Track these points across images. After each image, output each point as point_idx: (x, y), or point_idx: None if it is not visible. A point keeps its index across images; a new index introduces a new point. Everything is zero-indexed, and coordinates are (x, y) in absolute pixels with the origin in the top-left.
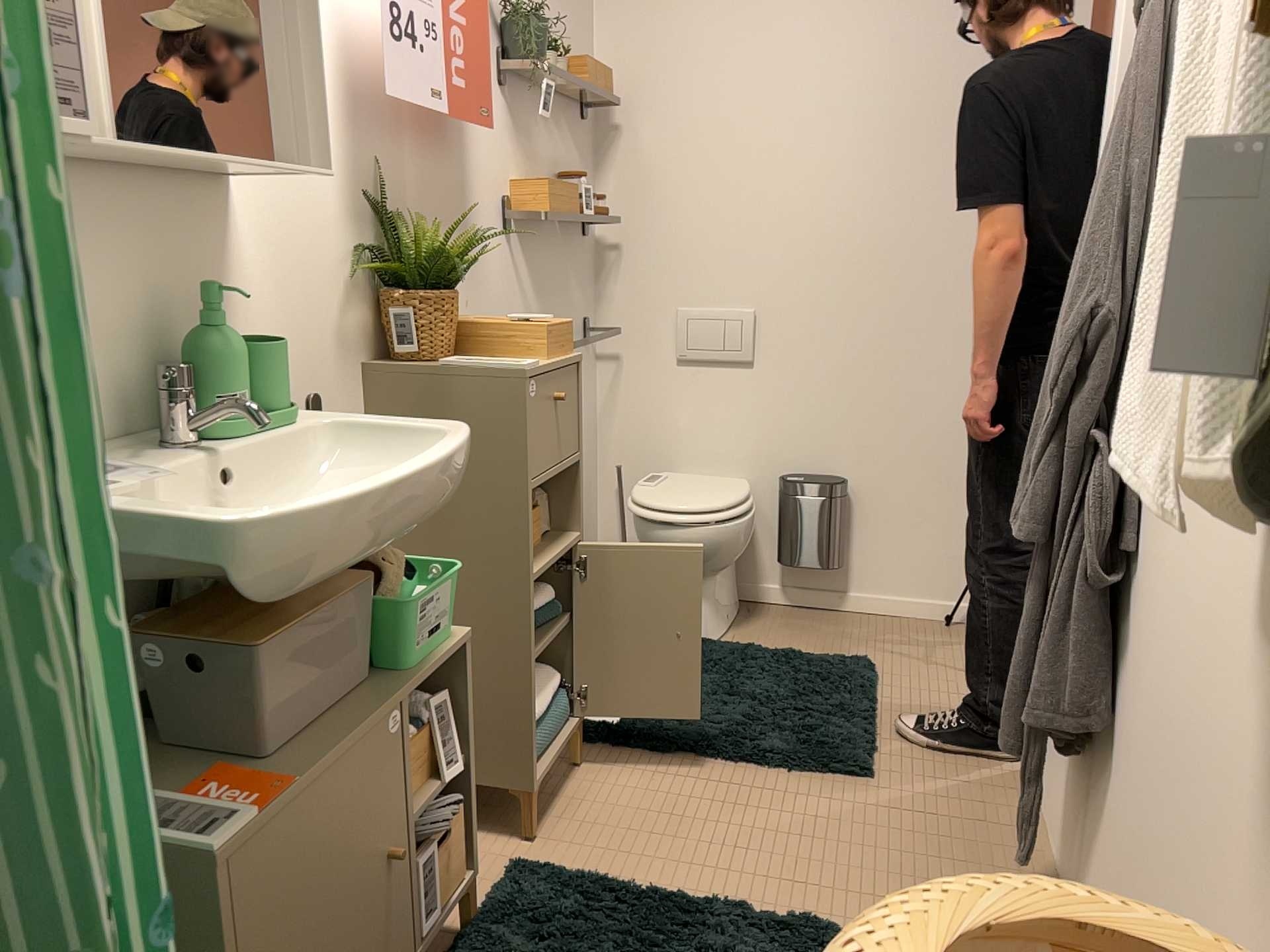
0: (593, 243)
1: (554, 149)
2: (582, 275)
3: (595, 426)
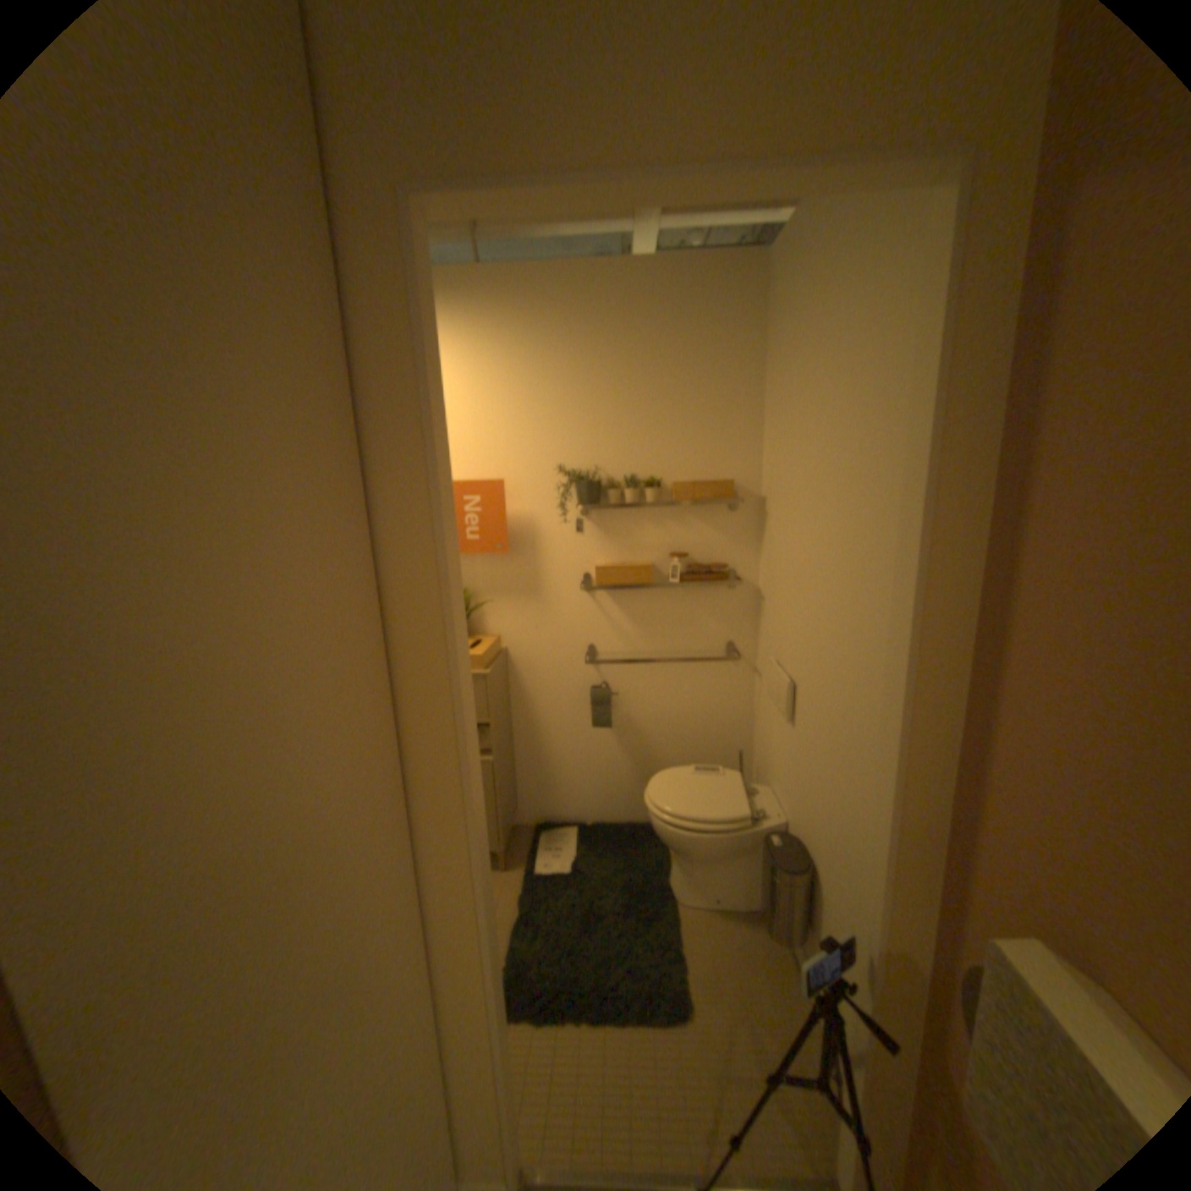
0: (748, 587)
1: (665, 532)
2: (720, 610)
3: (744, 714)
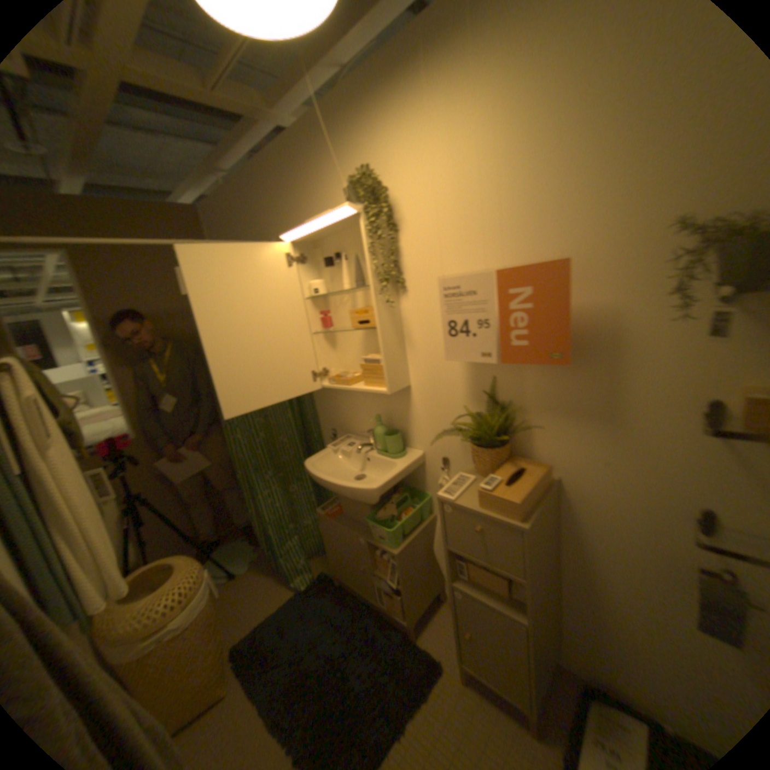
0: None
1: None
2: None
3: None
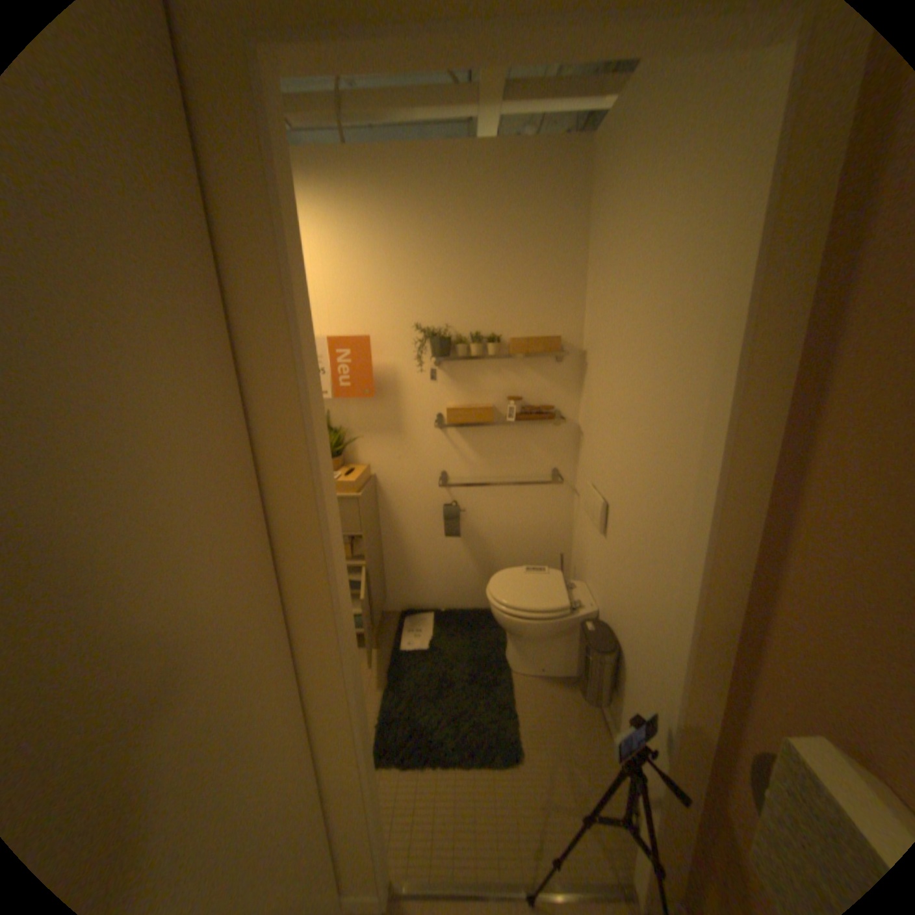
0: (570, 424)
1: (503, 379)
2: (547, 442)
3: (564, 524)
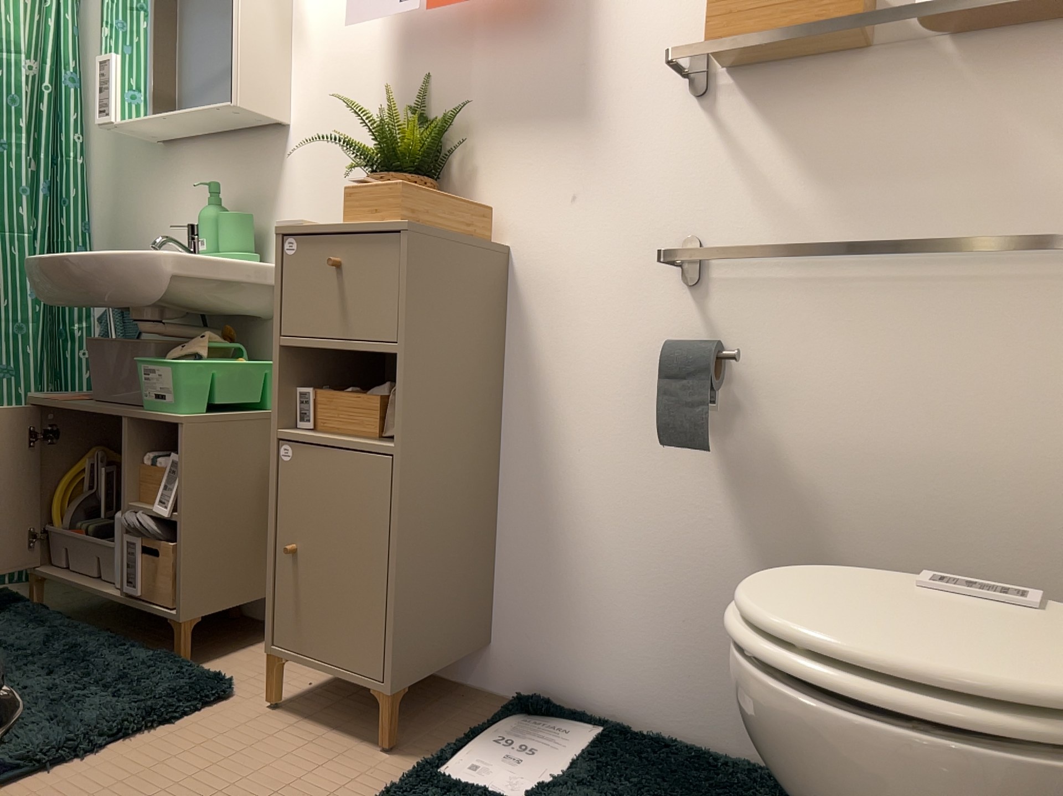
0: None
1: None
2: None
3: None
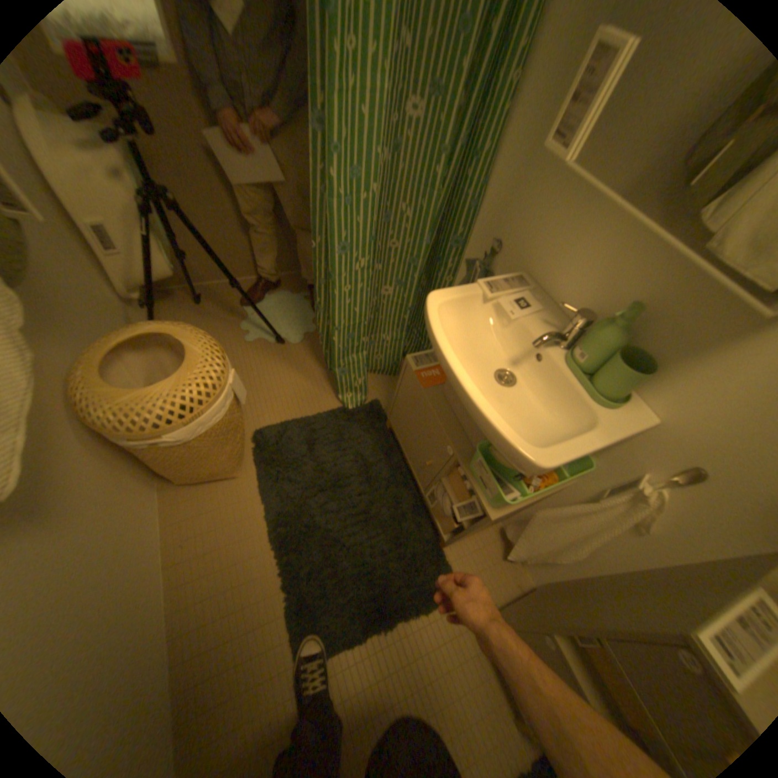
0: None
1: None
2: None
3: None
